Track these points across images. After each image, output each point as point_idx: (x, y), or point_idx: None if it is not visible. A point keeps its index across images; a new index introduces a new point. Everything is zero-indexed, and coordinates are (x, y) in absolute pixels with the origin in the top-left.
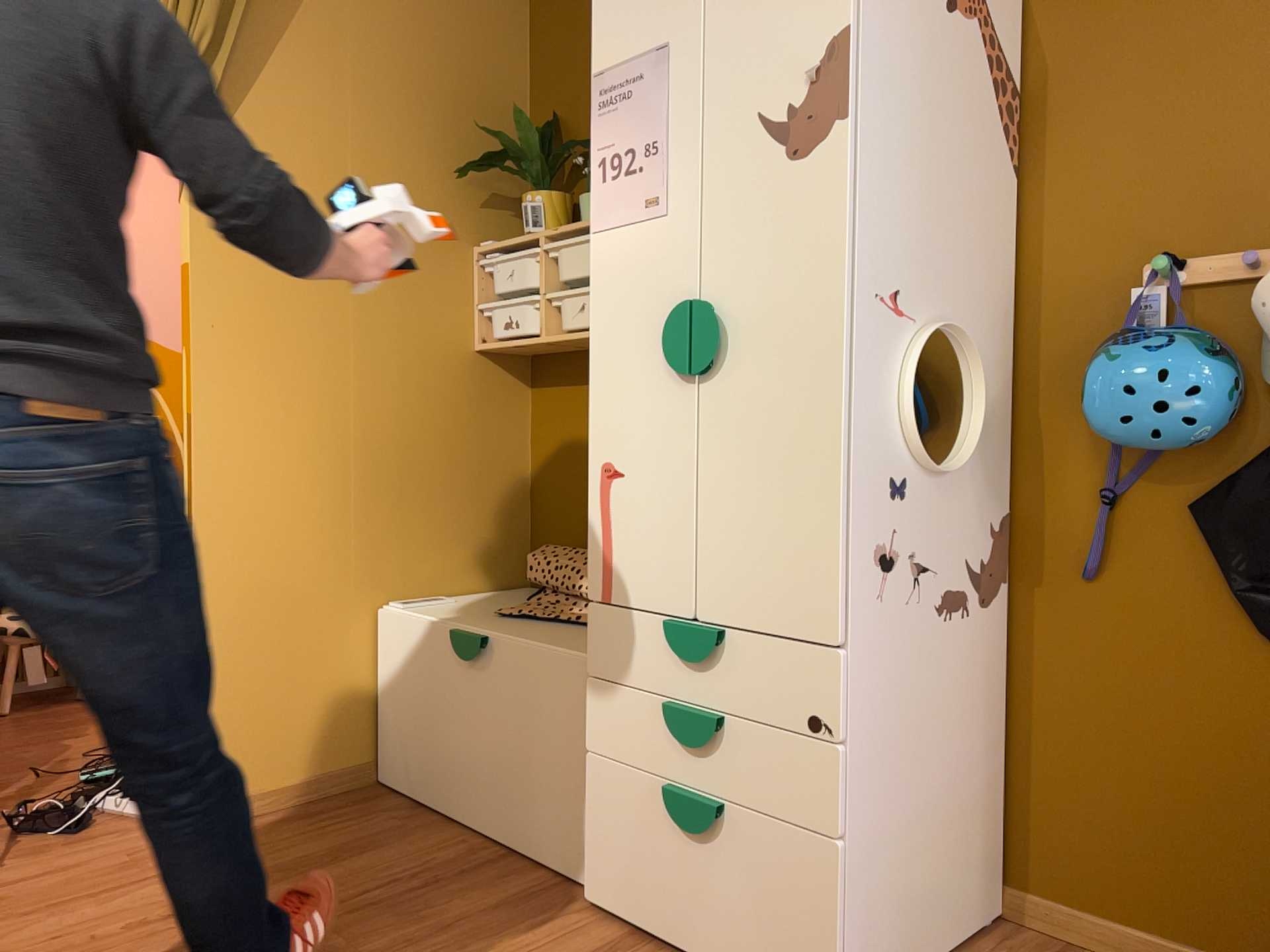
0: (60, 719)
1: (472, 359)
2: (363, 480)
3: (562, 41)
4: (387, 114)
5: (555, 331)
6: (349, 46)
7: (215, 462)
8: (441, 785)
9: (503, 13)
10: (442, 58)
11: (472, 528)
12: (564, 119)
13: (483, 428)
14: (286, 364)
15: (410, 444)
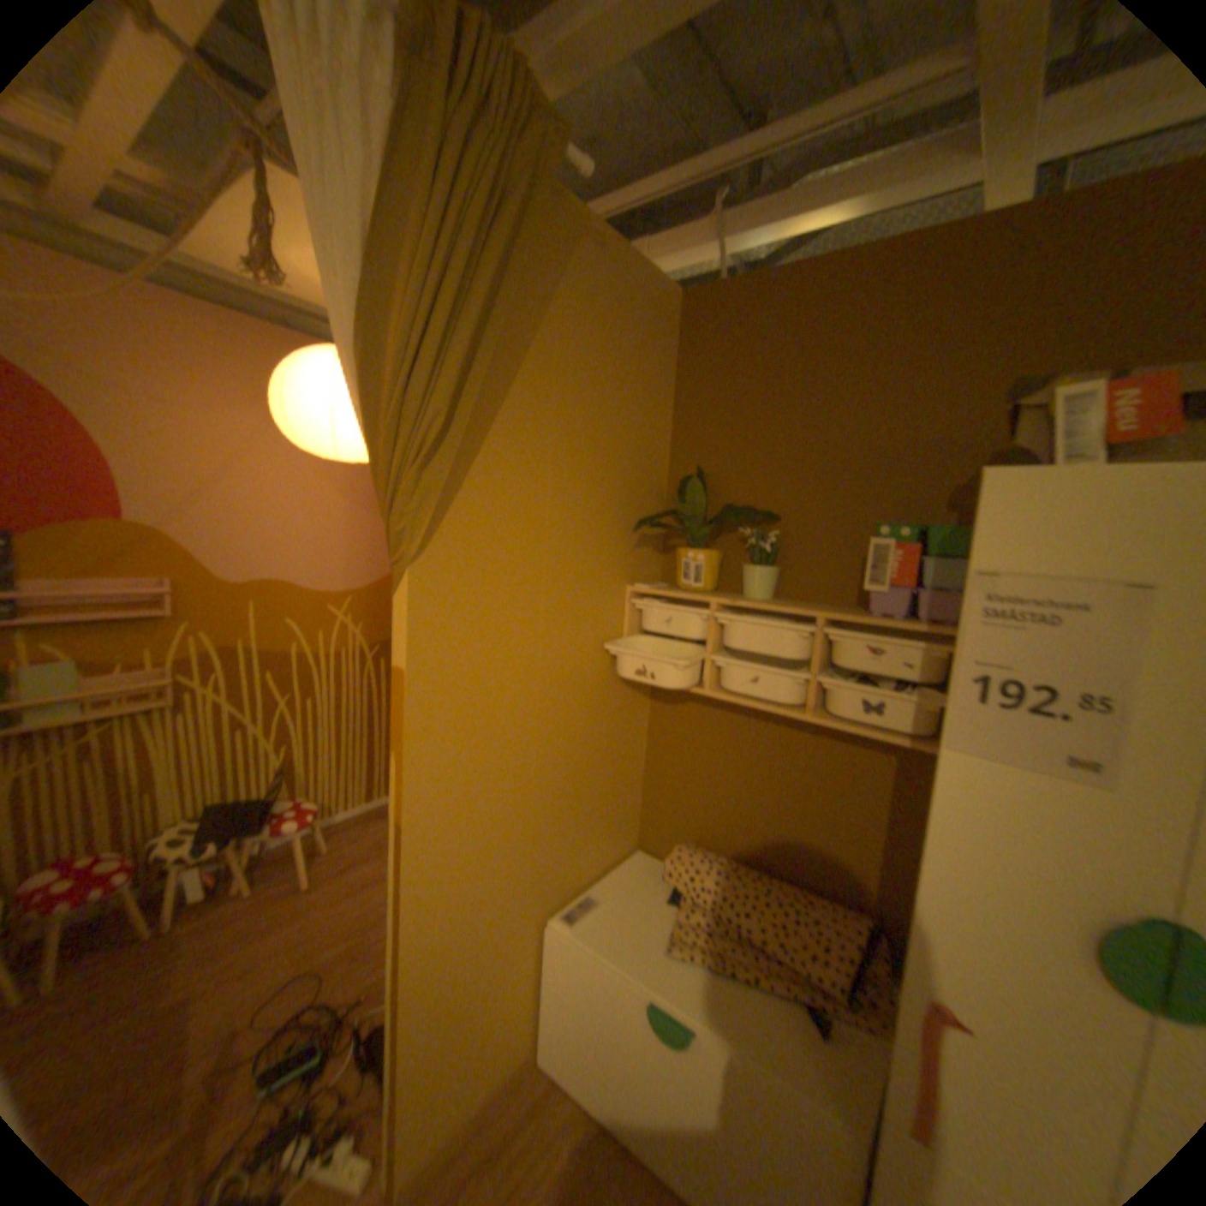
0: (221, 940)
1: (618, 682)
2: (540, 819)
3: (712, 400)
4: (576, 474)
5: (712, 680)
6: (551, 409)
7: (422, 865)
8: (621, 1116)
9: (659, 366)
10: (617, 414)
11: (608, 821)
12: (710, 473)
13: (621, 735)
14: (486, 741)
15: (574, 771)
